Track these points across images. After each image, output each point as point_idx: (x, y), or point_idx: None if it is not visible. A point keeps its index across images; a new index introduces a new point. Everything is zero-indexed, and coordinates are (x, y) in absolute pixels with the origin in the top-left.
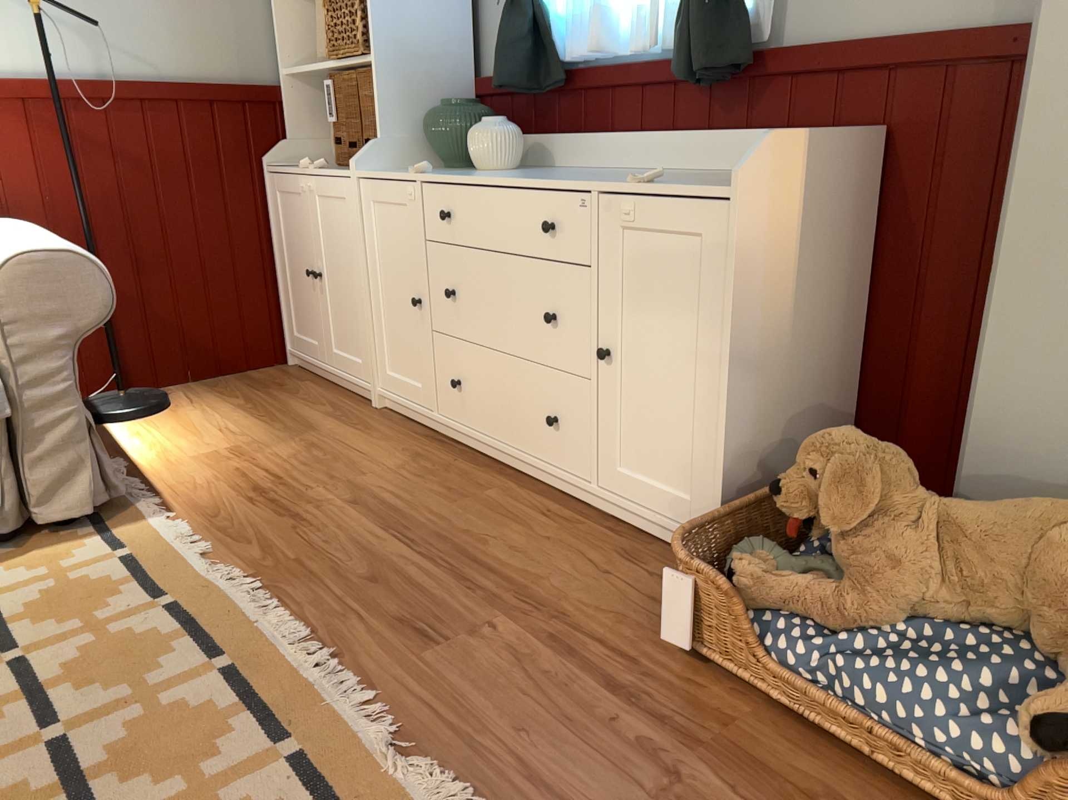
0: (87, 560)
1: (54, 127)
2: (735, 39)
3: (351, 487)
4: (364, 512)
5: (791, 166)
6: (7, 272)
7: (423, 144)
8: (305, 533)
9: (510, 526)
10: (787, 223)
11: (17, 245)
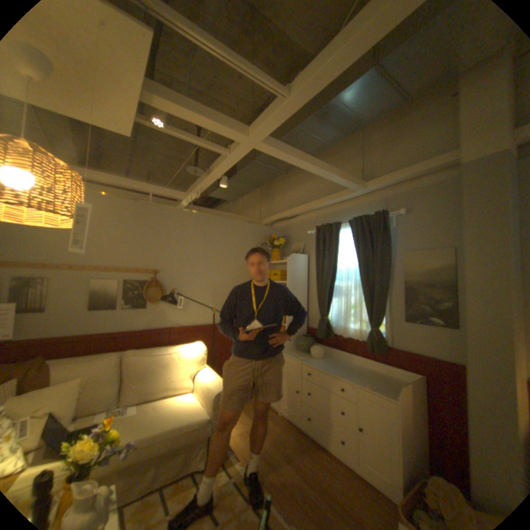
0: (224, 484)
1: (208, 334)
2: (384, 345)
3: (284, 455)
4: (292, 468)
5: (410, 393)
6: (216, 397)
7: (295, 344)
8: (279, 477)
9: (335, 480)
10: (410, 407)
11: (214, 384)
